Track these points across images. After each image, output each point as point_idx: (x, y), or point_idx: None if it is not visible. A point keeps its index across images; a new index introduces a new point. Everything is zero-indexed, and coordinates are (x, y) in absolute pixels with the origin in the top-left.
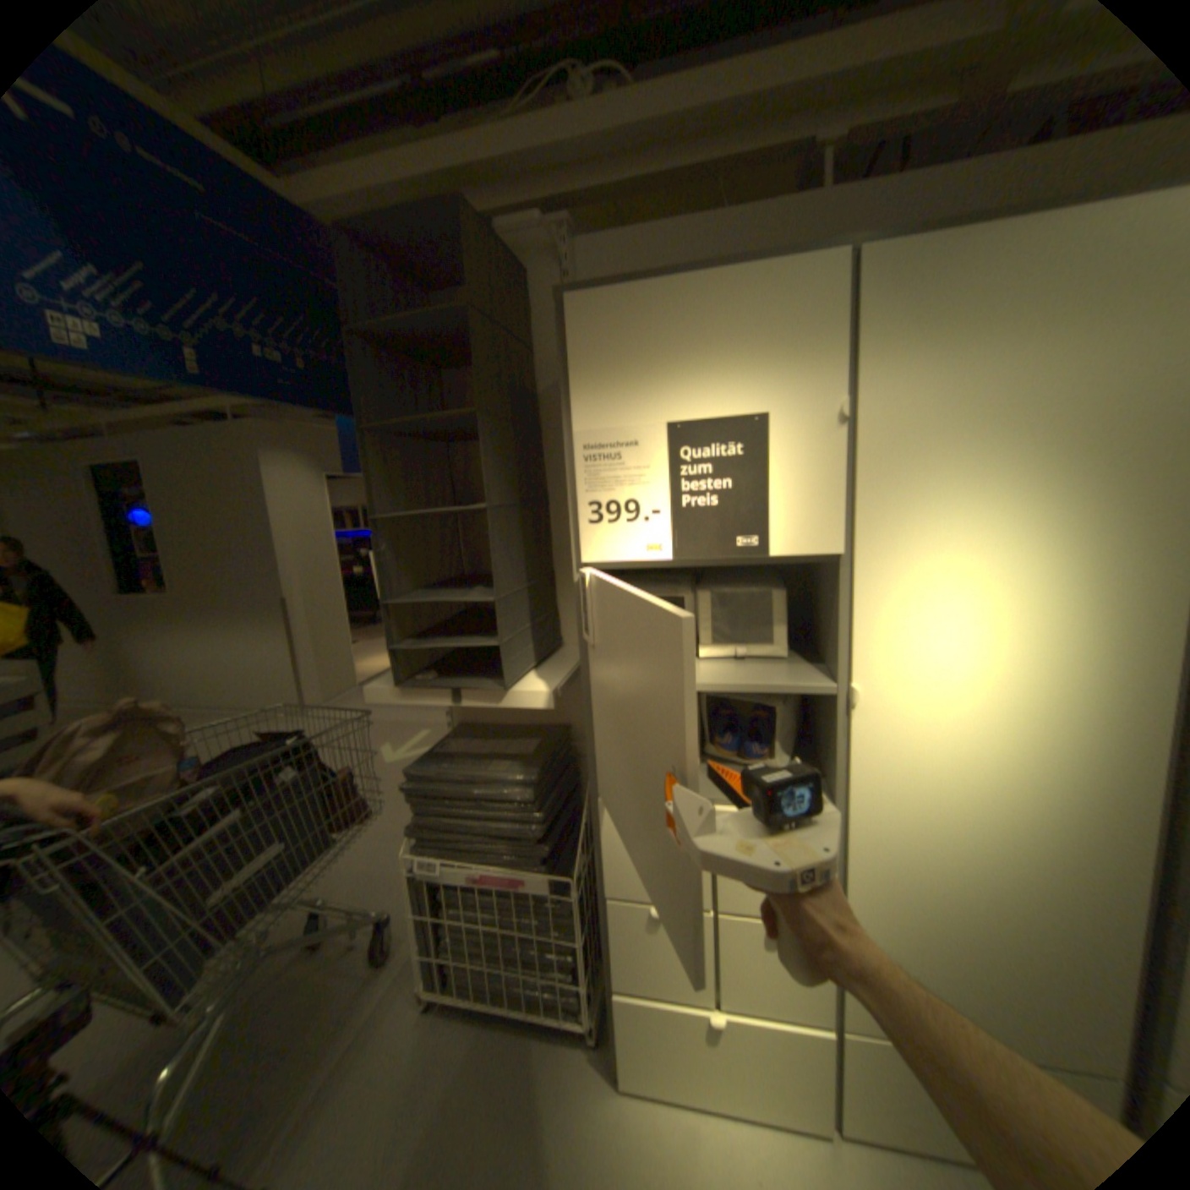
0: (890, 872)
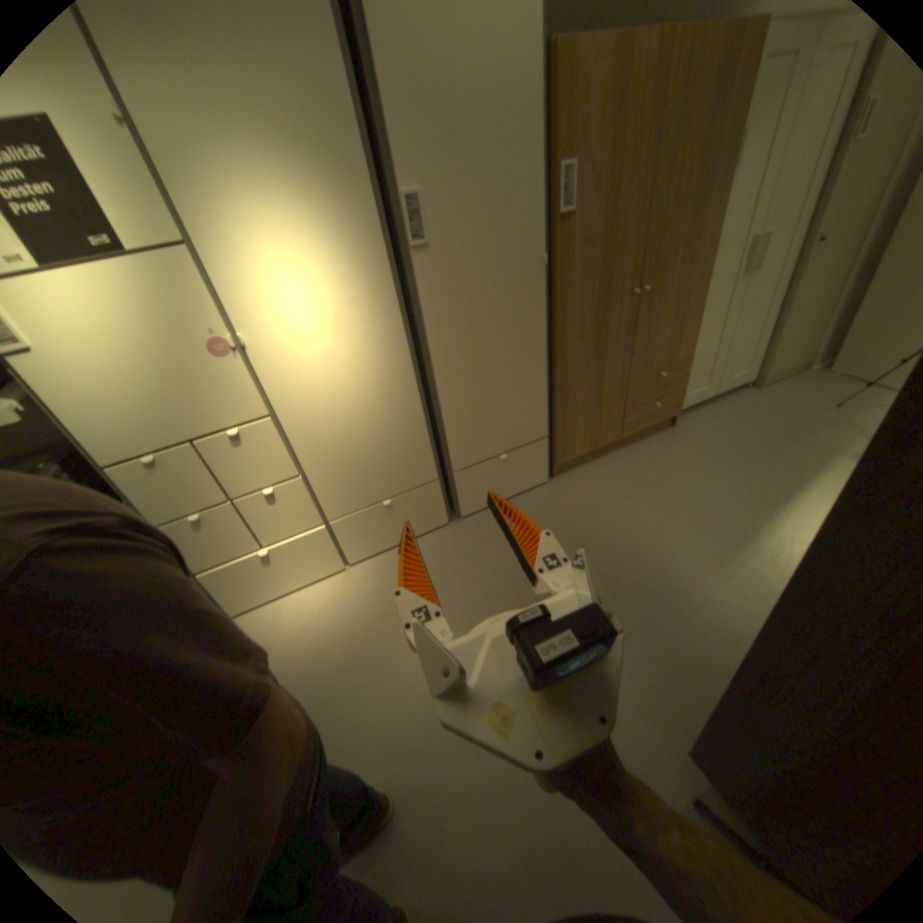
0: (311, 436)
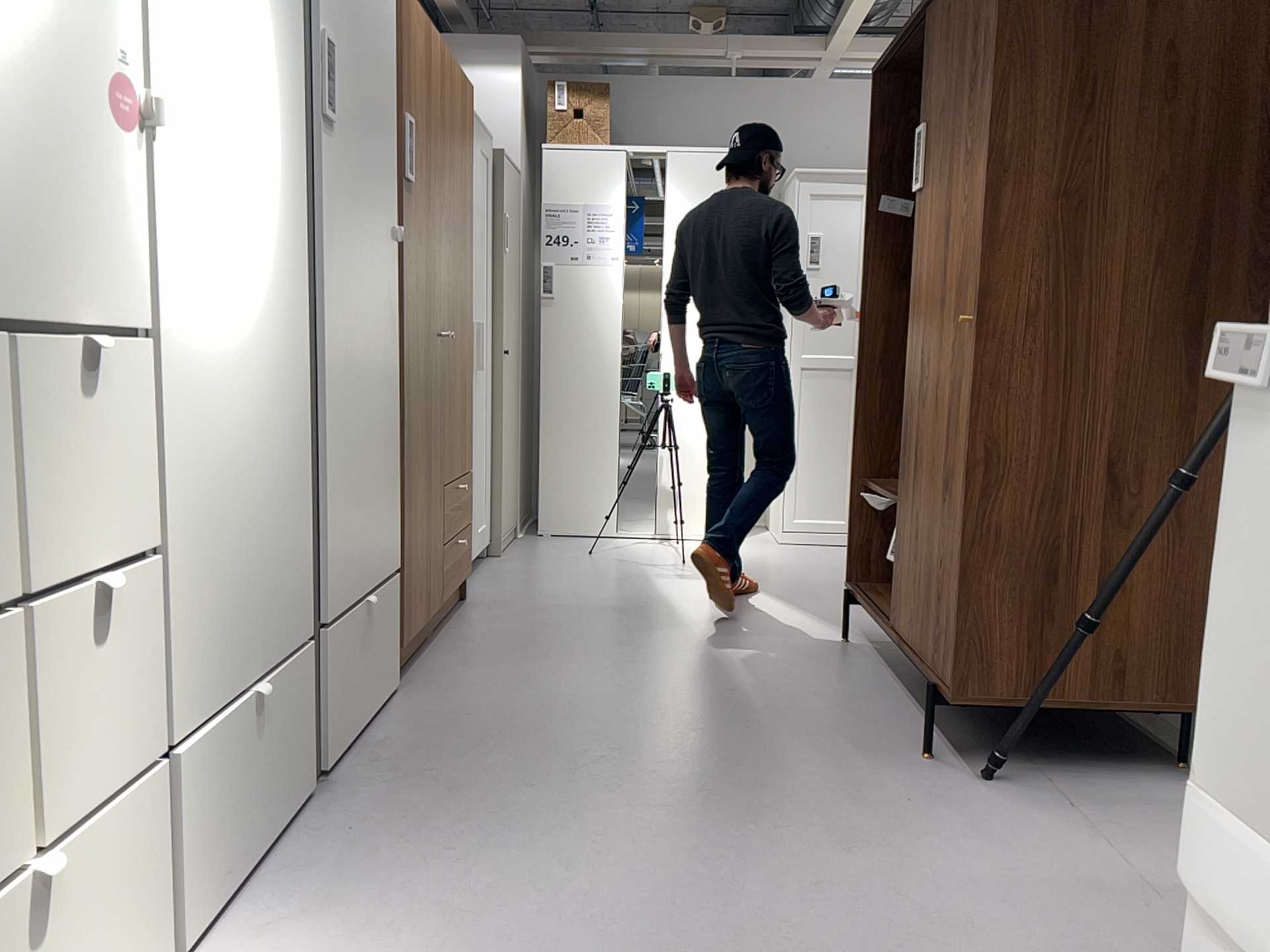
0: (184, 429)
